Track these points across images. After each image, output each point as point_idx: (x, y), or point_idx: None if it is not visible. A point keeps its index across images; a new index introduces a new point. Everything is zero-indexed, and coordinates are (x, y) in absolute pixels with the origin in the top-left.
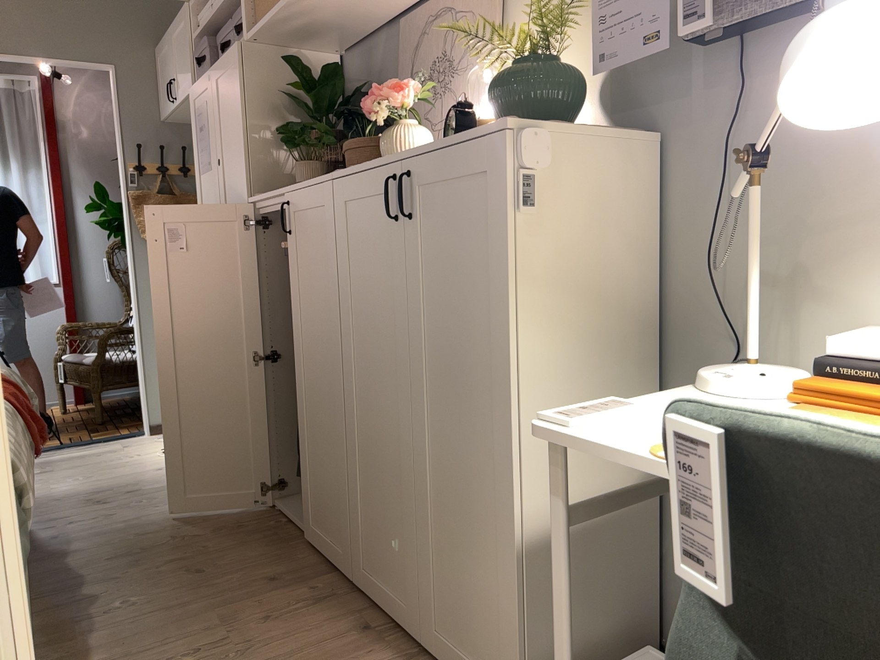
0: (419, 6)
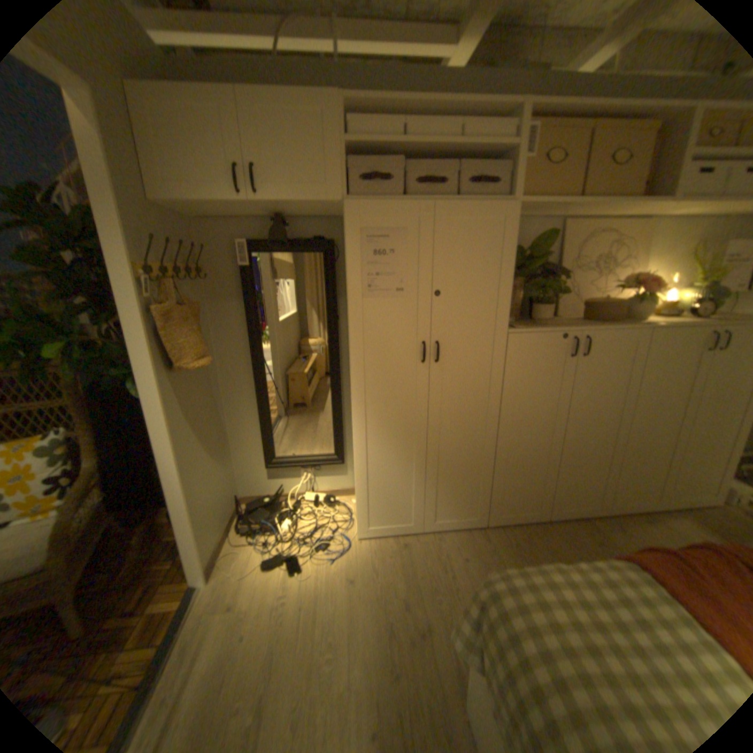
0: (585, 218)
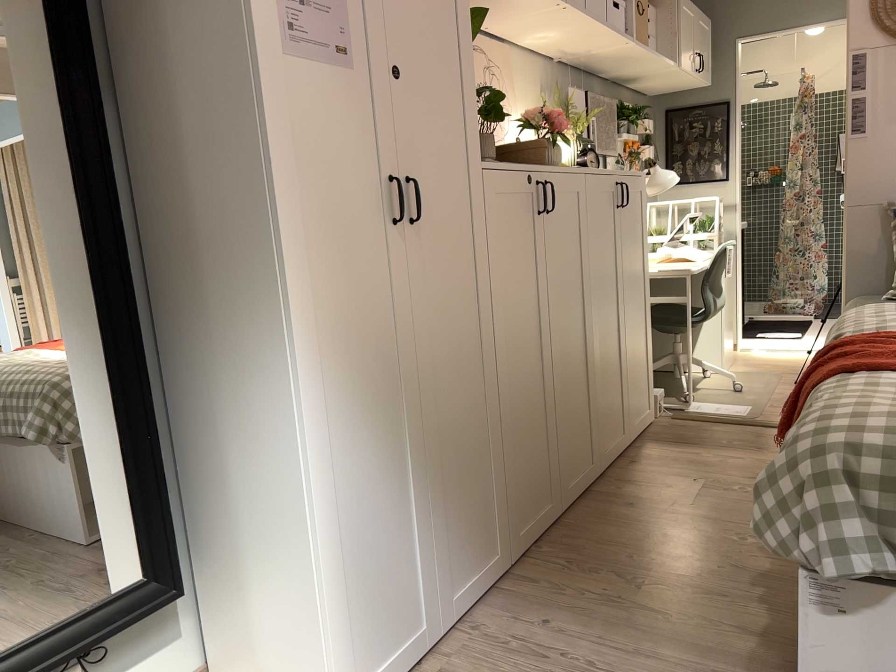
0: None
